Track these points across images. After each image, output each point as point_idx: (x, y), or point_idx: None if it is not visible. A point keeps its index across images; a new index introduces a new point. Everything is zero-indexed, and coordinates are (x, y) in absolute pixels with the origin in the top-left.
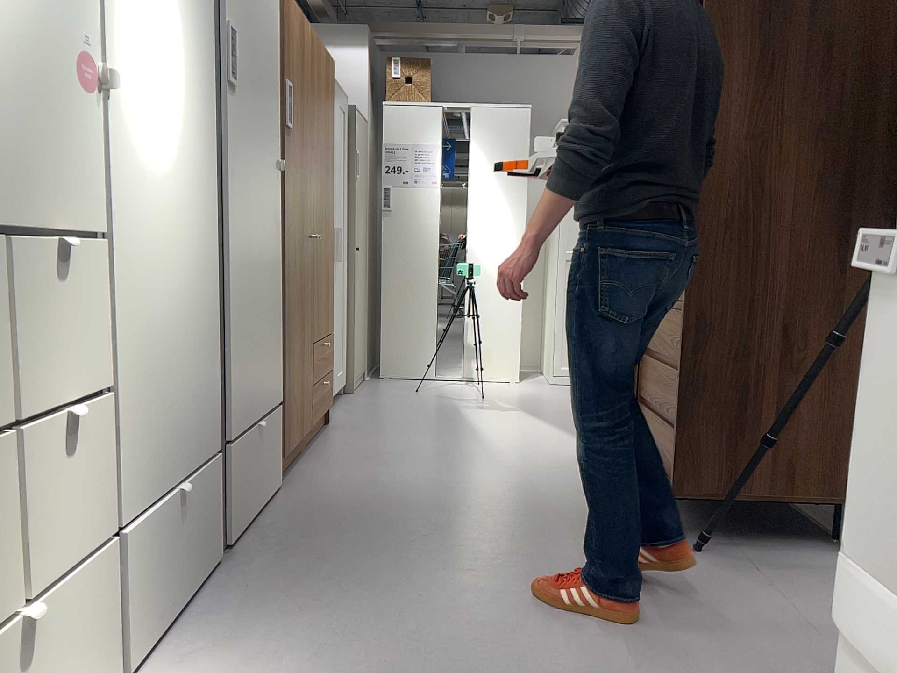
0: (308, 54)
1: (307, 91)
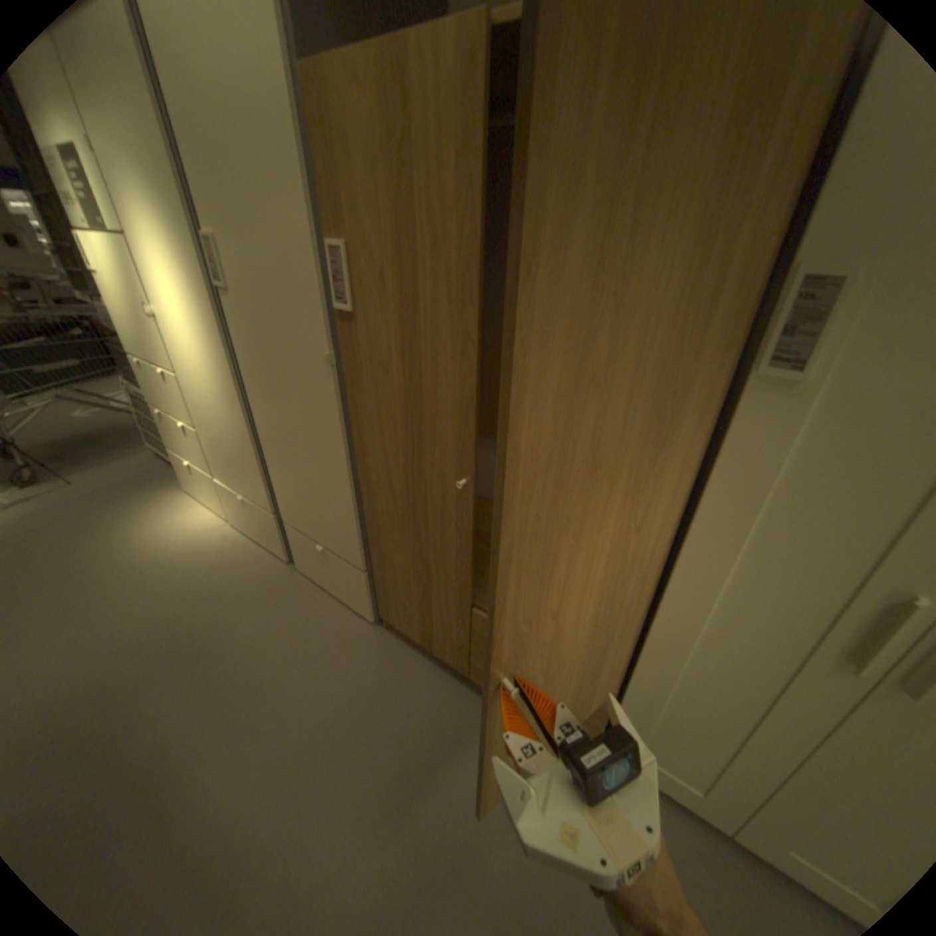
0: (434, 125)
1: (436, 220)
